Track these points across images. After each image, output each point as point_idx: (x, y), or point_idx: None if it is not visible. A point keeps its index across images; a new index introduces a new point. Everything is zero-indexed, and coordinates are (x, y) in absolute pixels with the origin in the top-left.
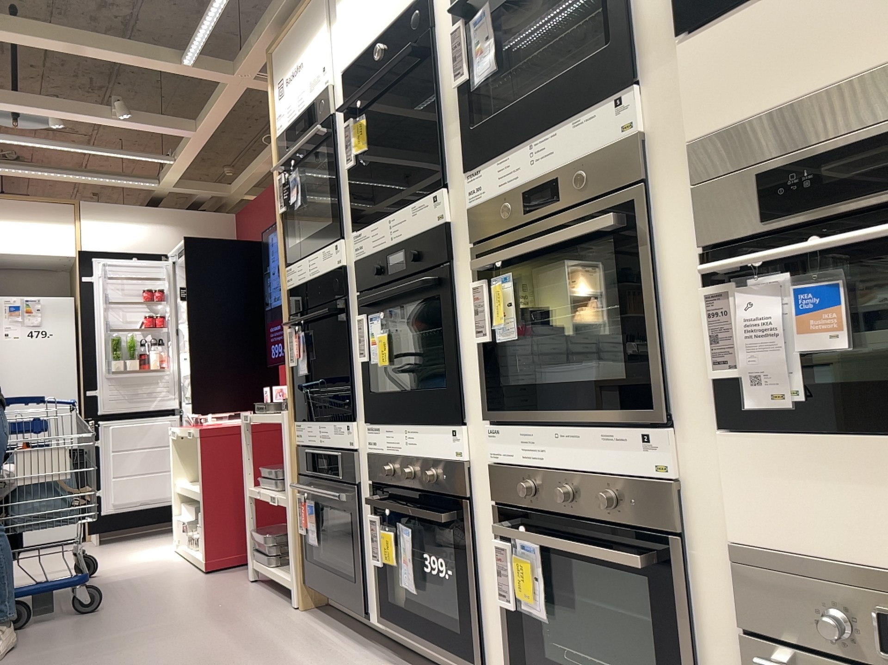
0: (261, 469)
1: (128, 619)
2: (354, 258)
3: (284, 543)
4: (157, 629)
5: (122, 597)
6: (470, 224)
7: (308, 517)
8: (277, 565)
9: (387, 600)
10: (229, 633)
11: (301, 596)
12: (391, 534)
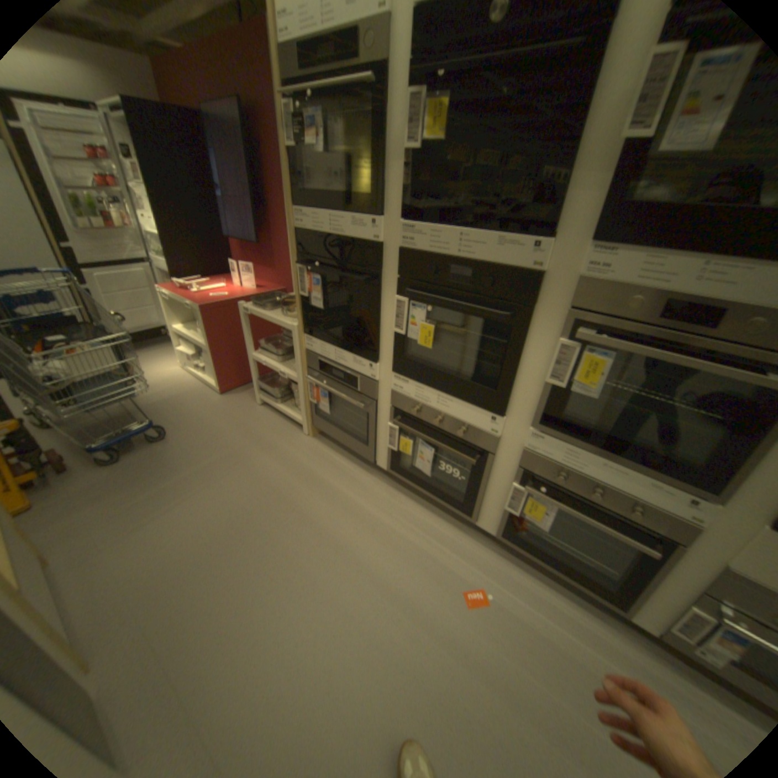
0: (262, 345)
1: (195, 450)
2: (397, 244)
3: (288, 394)
4: (224, 460)
5: (173, 424)
6: (576, 289)
7: (321, 398)
8: (281, 404)
9: (397, 465)
10: (277, 463)
11: (311, 432)
12: (410, 442)
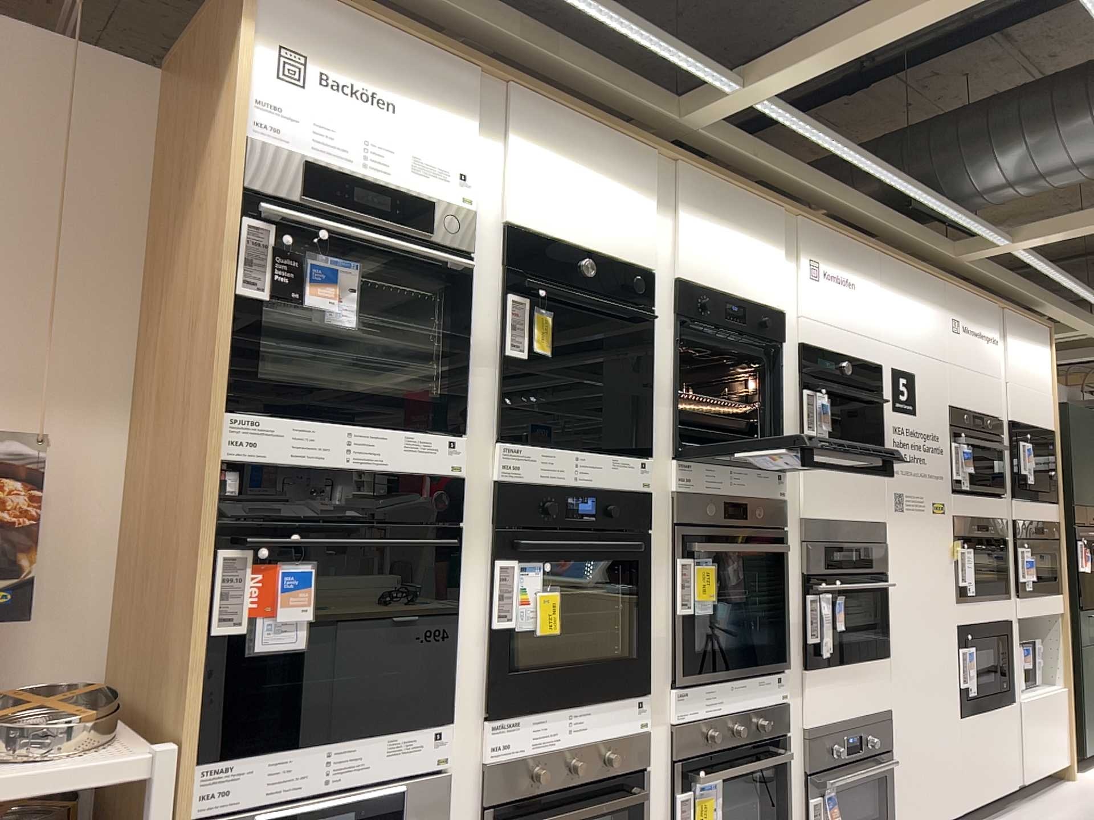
0: None
1: None
2: (489, 474)
3: None
4: None
5: None
6: (669, 502)
7: None
8: None
9: None
10: None
11: None
12: None
